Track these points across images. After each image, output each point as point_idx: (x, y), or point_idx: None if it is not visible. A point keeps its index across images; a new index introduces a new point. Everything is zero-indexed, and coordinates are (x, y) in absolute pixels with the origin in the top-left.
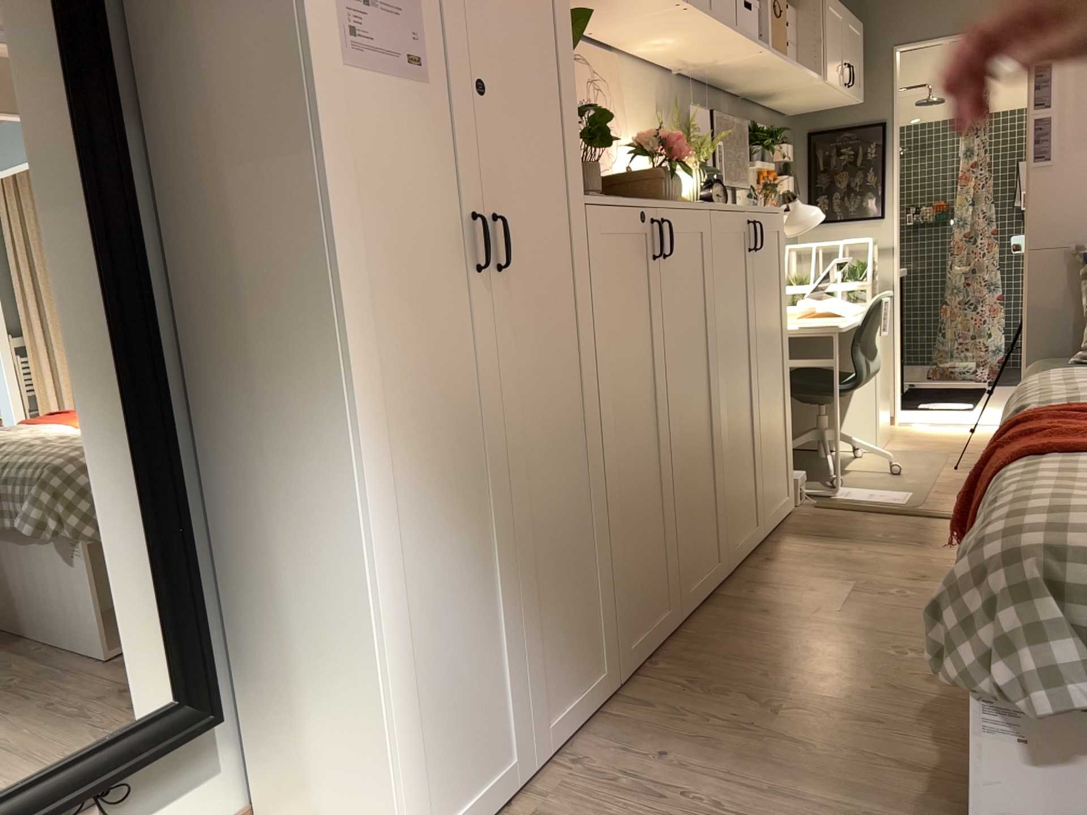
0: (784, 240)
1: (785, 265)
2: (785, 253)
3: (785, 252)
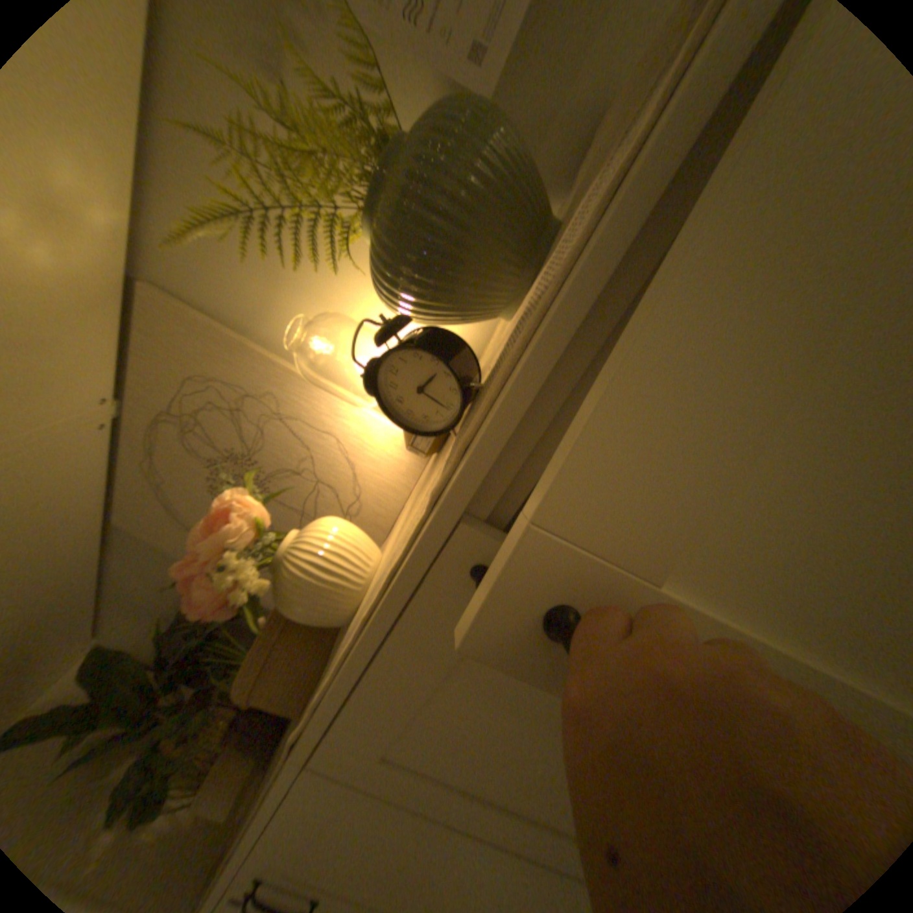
0: None
1: None
2: None
3: None
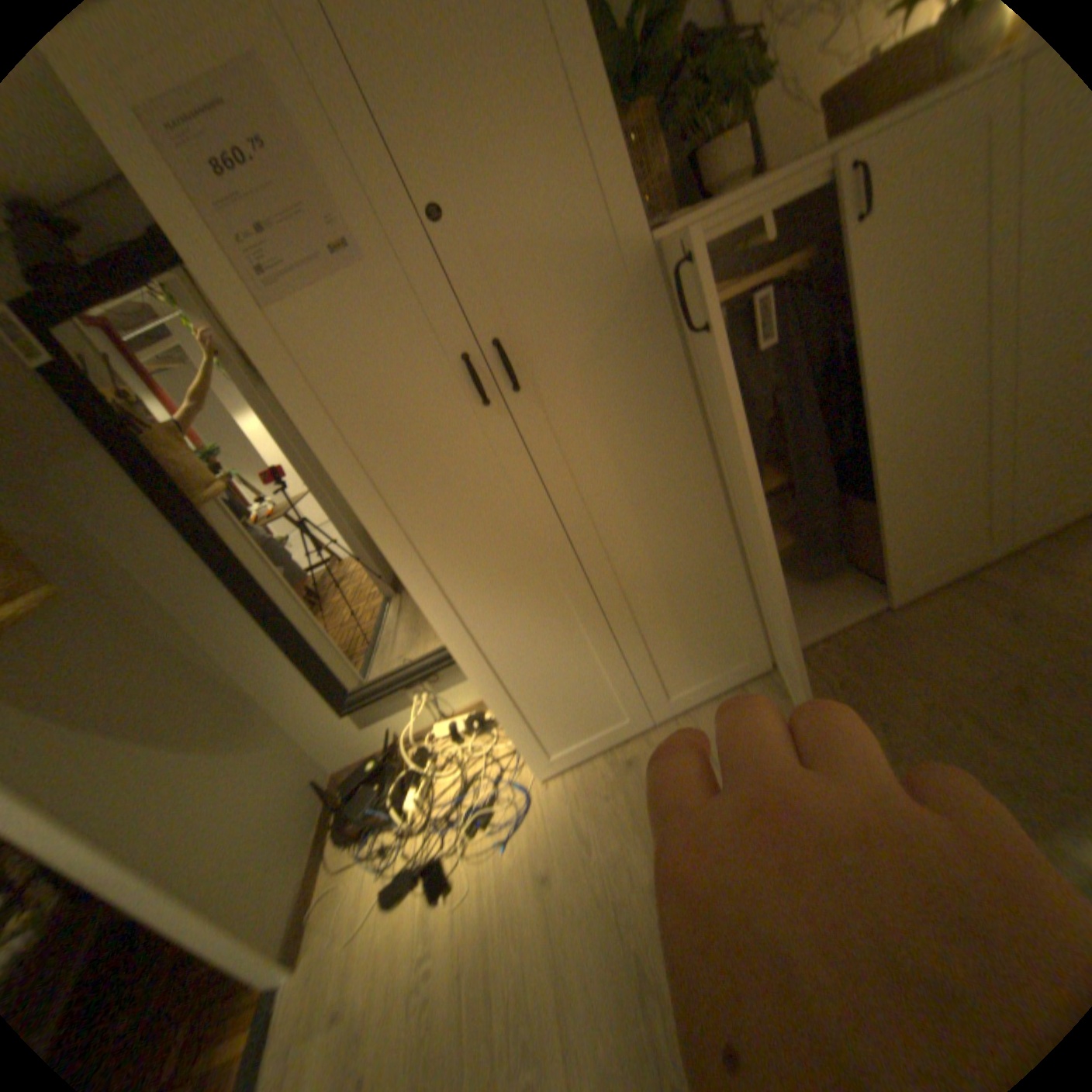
0: None
1: None
2: None
3: None
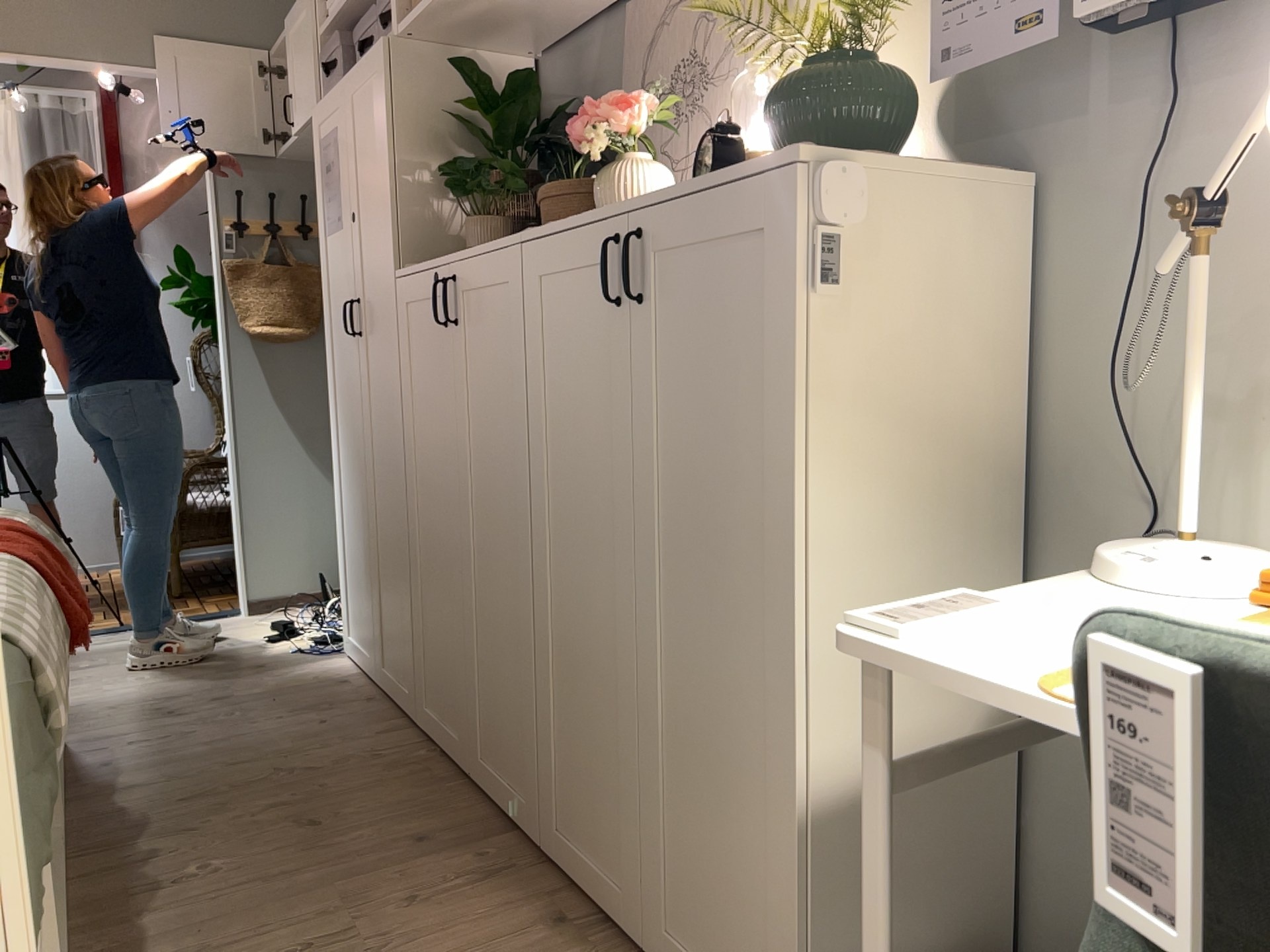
0: (796, 257)
1: (796, 344)
2: (801, 301)
3: (796, 301)
